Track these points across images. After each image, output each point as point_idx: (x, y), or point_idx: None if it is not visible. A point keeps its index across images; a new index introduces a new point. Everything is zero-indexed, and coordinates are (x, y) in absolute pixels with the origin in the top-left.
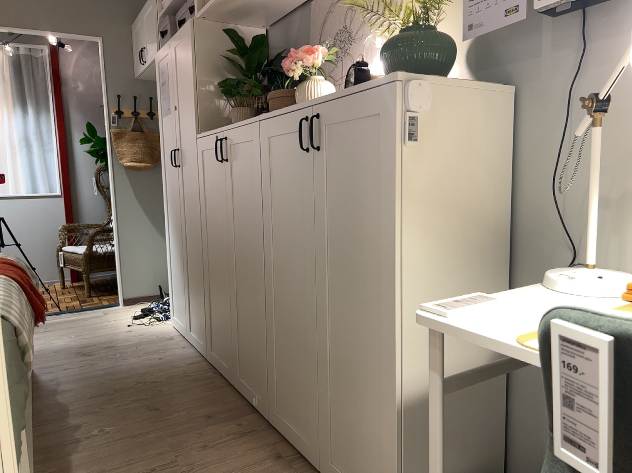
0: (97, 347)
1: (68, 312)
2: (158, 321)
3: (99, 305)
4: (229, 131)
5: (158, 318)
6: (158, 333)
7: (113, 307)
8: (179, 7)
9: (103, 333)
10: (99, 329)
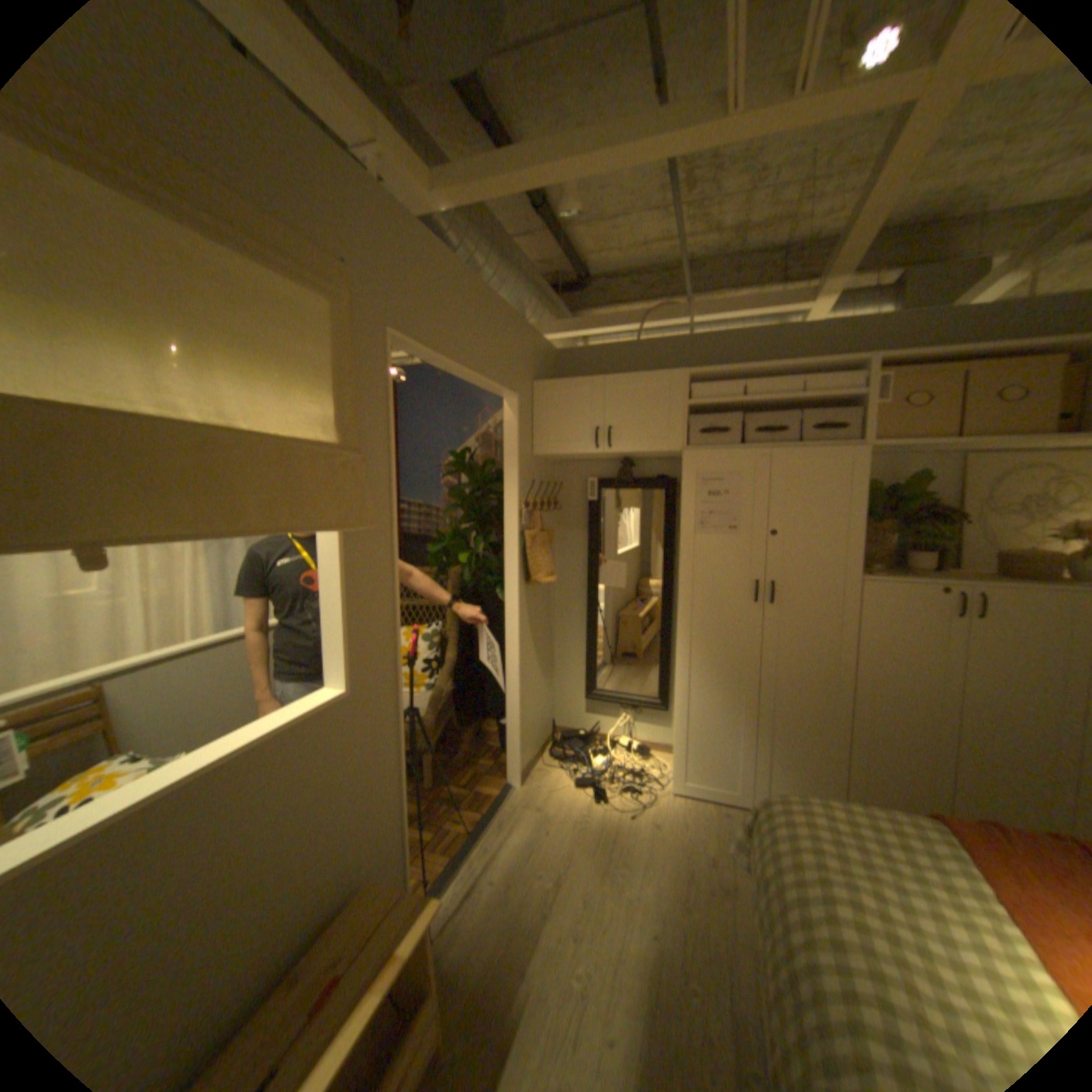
0: (703, 874)
1: (480, 834)
2: (639, 797)
3: (497, 803)
4: (998, 591)
5: (626, 793)
6: (692, 816)
7: (514, 797)
8: (740, 406)
9: (639, 848)
10: (615, 844)
